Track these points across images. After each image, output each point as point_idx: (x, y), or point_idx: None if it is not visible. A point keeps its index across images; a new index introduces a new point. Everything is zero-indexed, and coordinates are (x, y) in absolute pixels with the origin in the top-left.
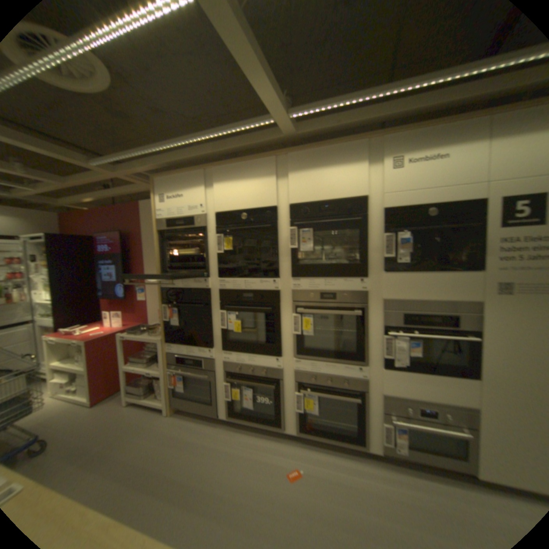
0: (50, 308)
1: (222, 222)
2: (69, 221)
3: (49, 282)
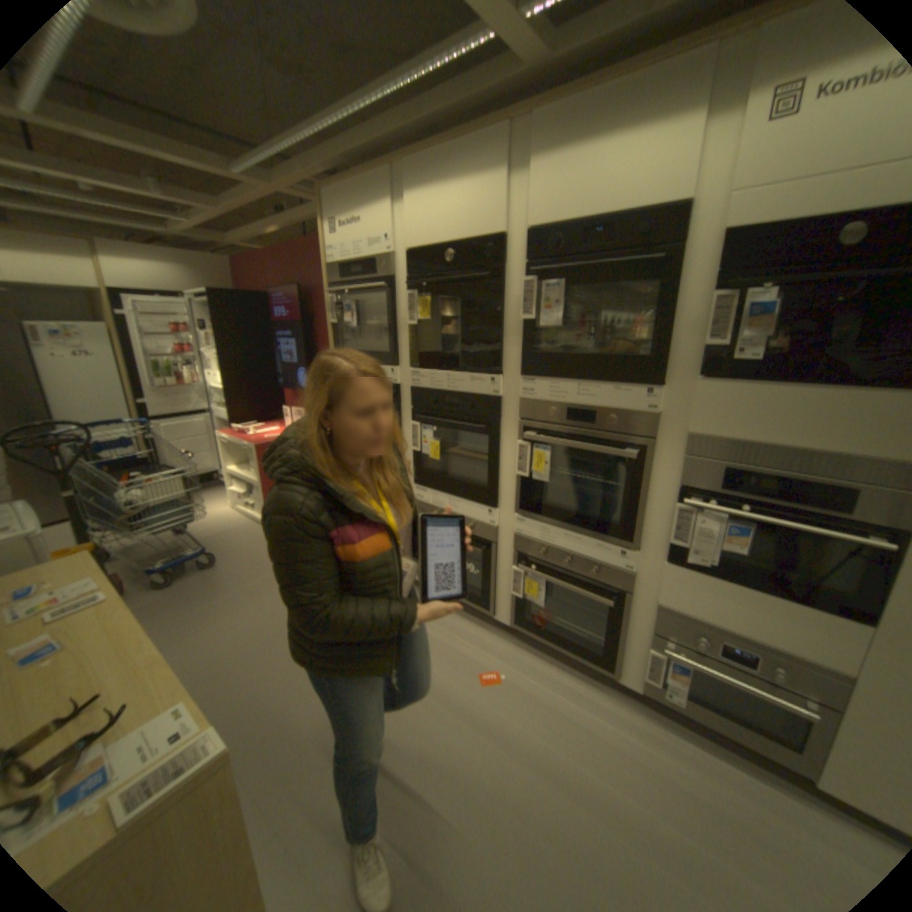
0: (226, 397)
1: (419, 270)
2: (245, 271)
3: (221, 361)
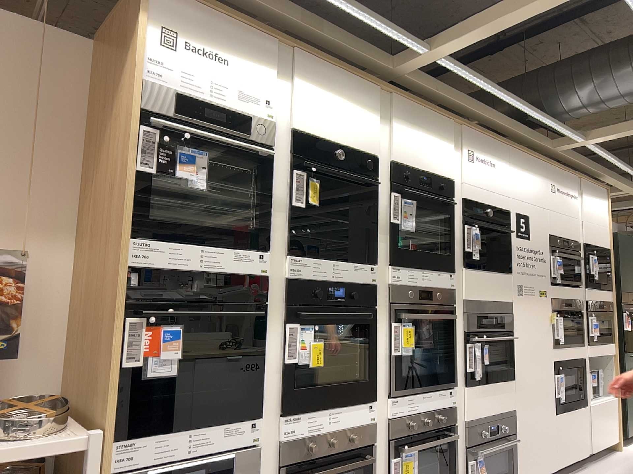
0: None
1: (305, 153)
2: None
3: None
